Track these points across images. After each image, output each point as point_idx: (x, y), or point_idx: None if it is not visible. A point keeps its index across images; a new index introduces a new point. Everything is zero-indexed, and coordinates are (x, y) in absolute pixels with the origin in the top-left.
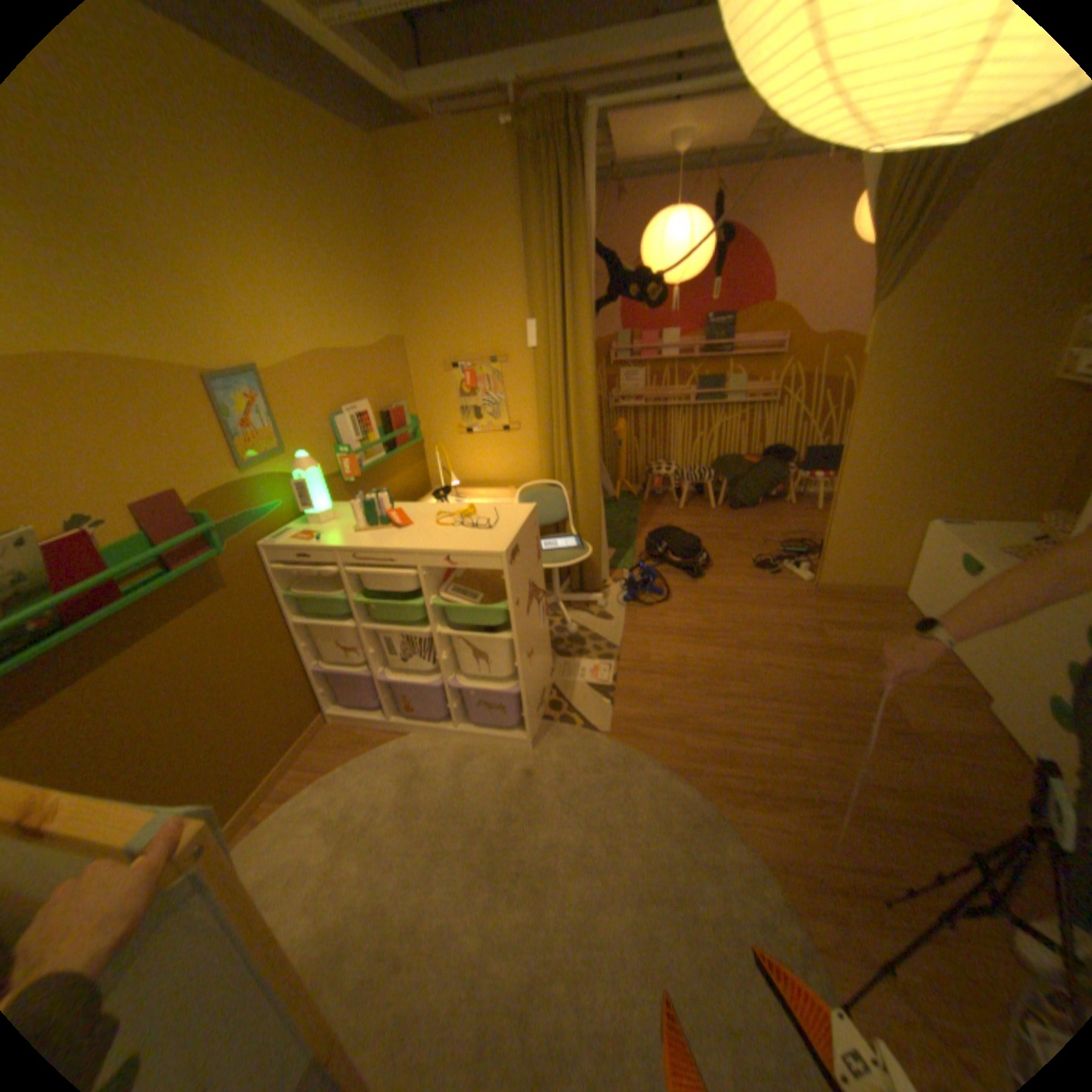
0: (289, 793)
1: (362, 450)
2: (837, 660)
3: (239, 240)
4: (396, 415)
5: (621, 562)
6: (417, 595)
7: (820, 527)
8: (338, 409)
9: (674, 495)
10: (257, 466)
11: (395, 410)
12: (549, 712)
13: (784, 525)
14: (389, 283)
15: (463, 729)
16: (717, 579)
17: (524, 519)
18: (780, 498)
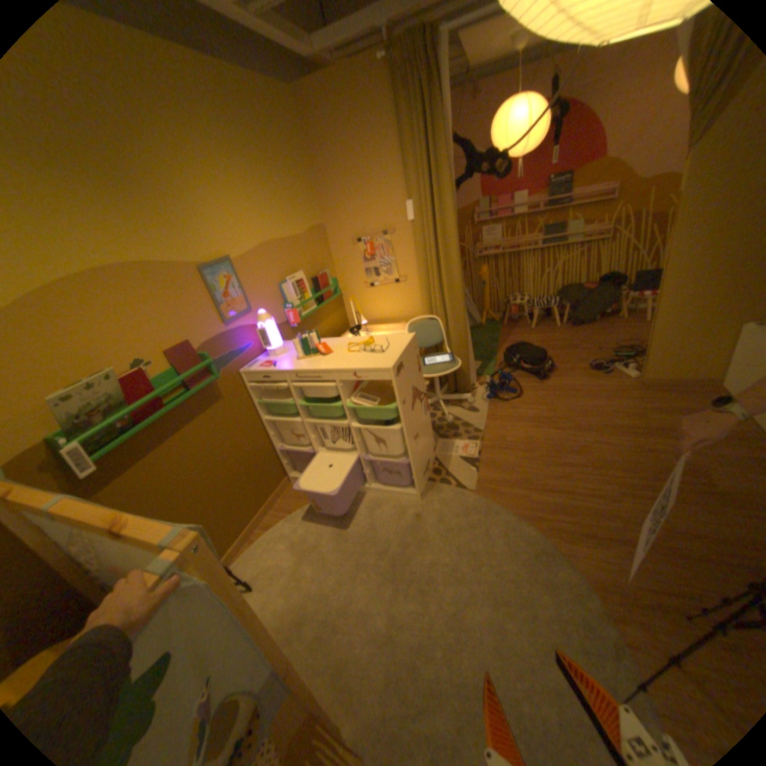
0: (270, 524)
1: (300, 305)
2: (656, 437)
3: (211, 175)
4: (321, 278)
5: (485, 370)
6: (339, 399)
7: (647, 335)
8: (283, 279)
9: (528, 318)
10: (234, 321)
11: (320, 275)
12: (432, 476)
13: (617, 335)
14: (311, 188)
15: (374, 486)
16: (559, 379)
17: (406, 344)
18: (614, 314)
